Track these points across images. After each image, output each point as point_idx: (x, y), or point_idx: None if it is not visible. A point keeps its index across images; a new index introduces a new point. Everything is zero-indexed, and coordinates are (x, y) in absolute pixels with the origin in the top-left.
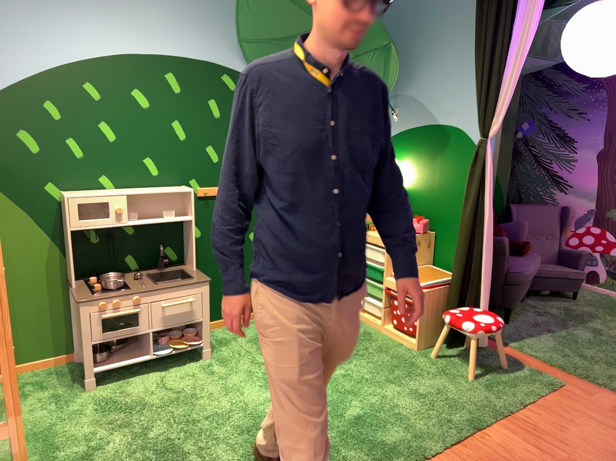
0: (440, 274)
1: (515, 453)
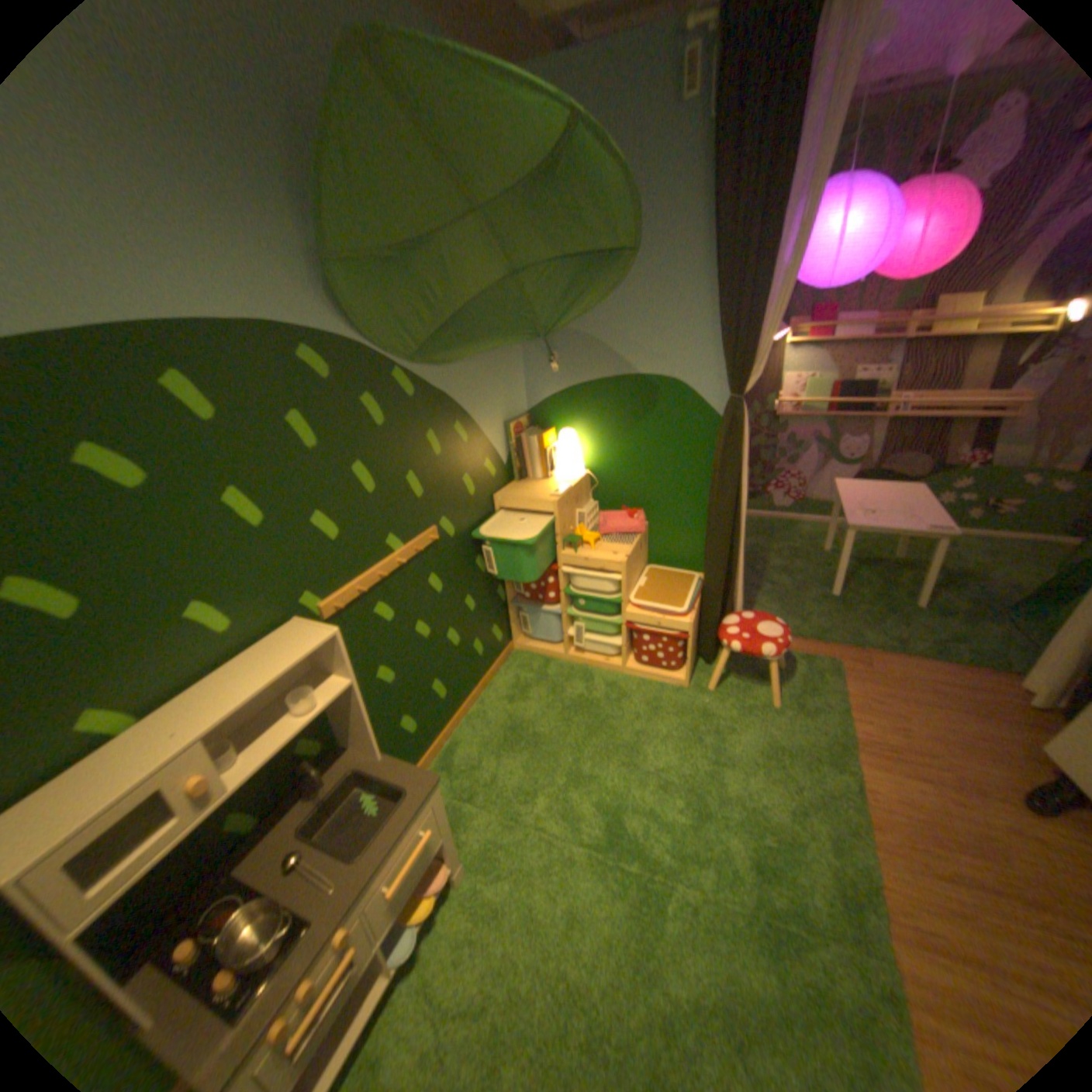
0: (676, 579)
1: (920, 806)
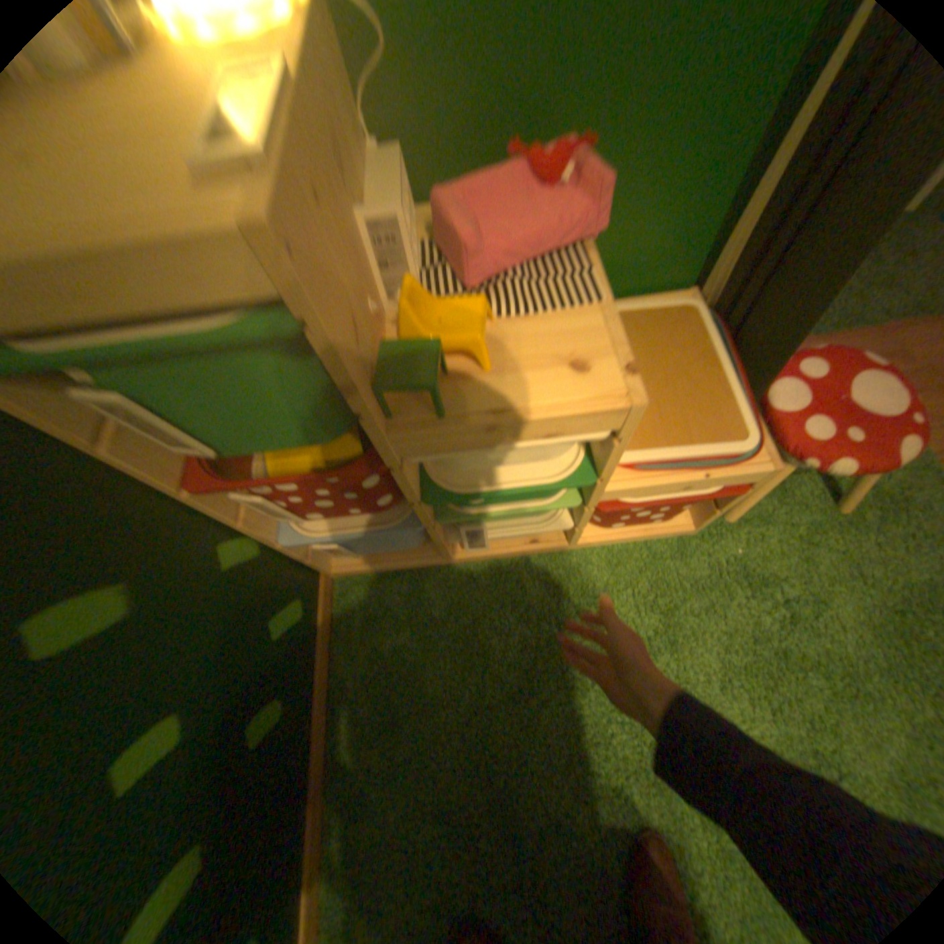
0: (662, 331)
1: None
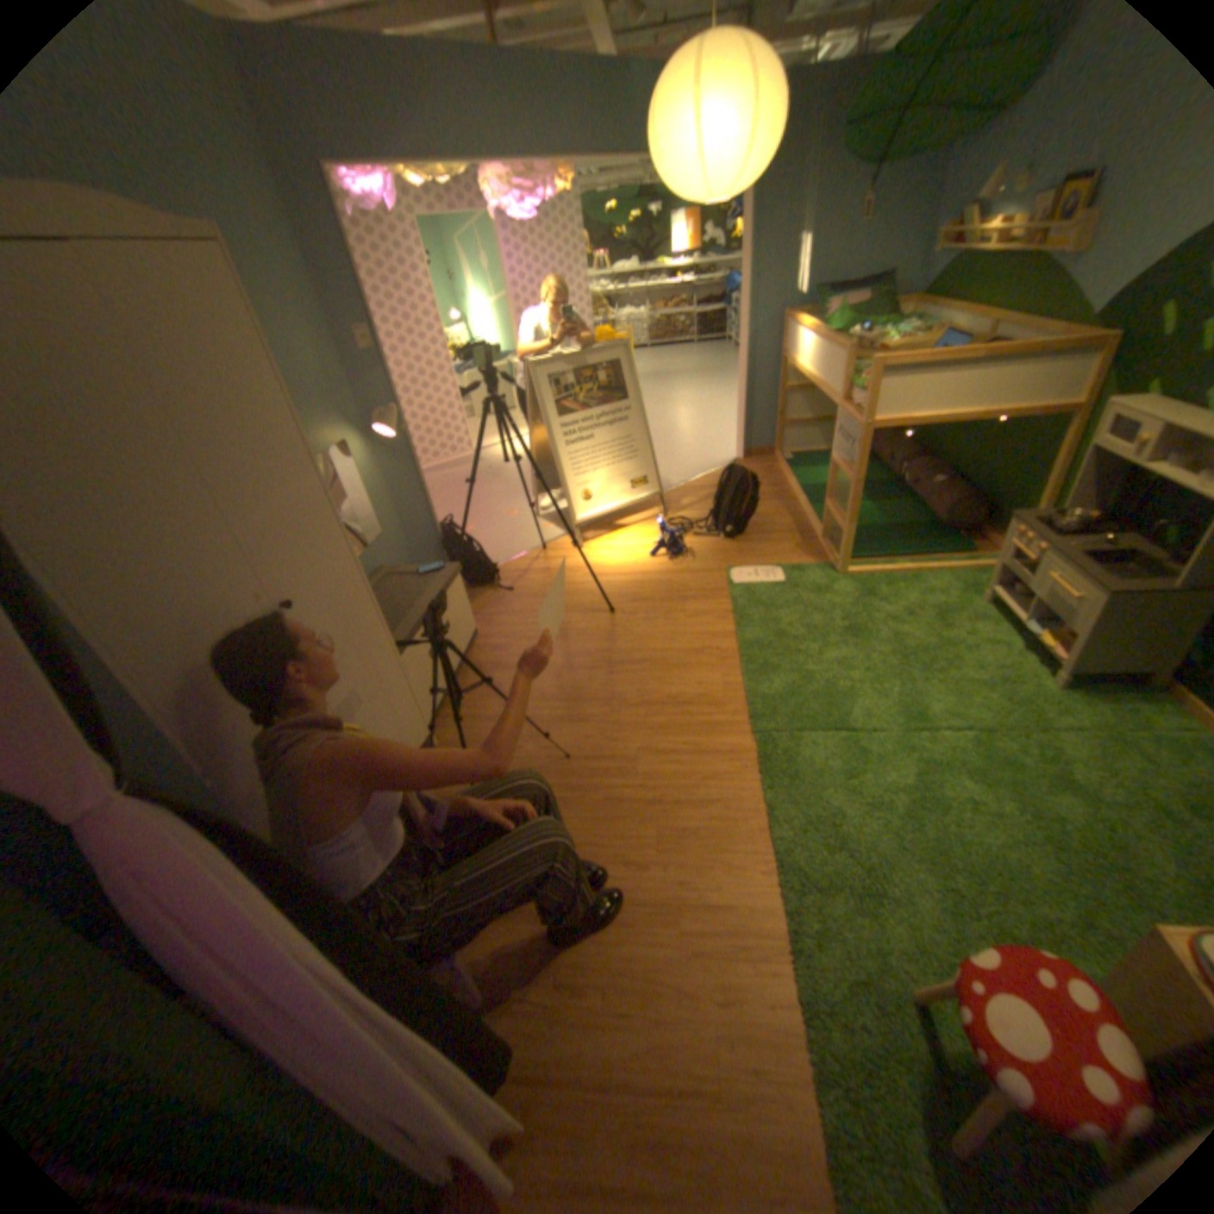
0: None
1: (719, 873)
